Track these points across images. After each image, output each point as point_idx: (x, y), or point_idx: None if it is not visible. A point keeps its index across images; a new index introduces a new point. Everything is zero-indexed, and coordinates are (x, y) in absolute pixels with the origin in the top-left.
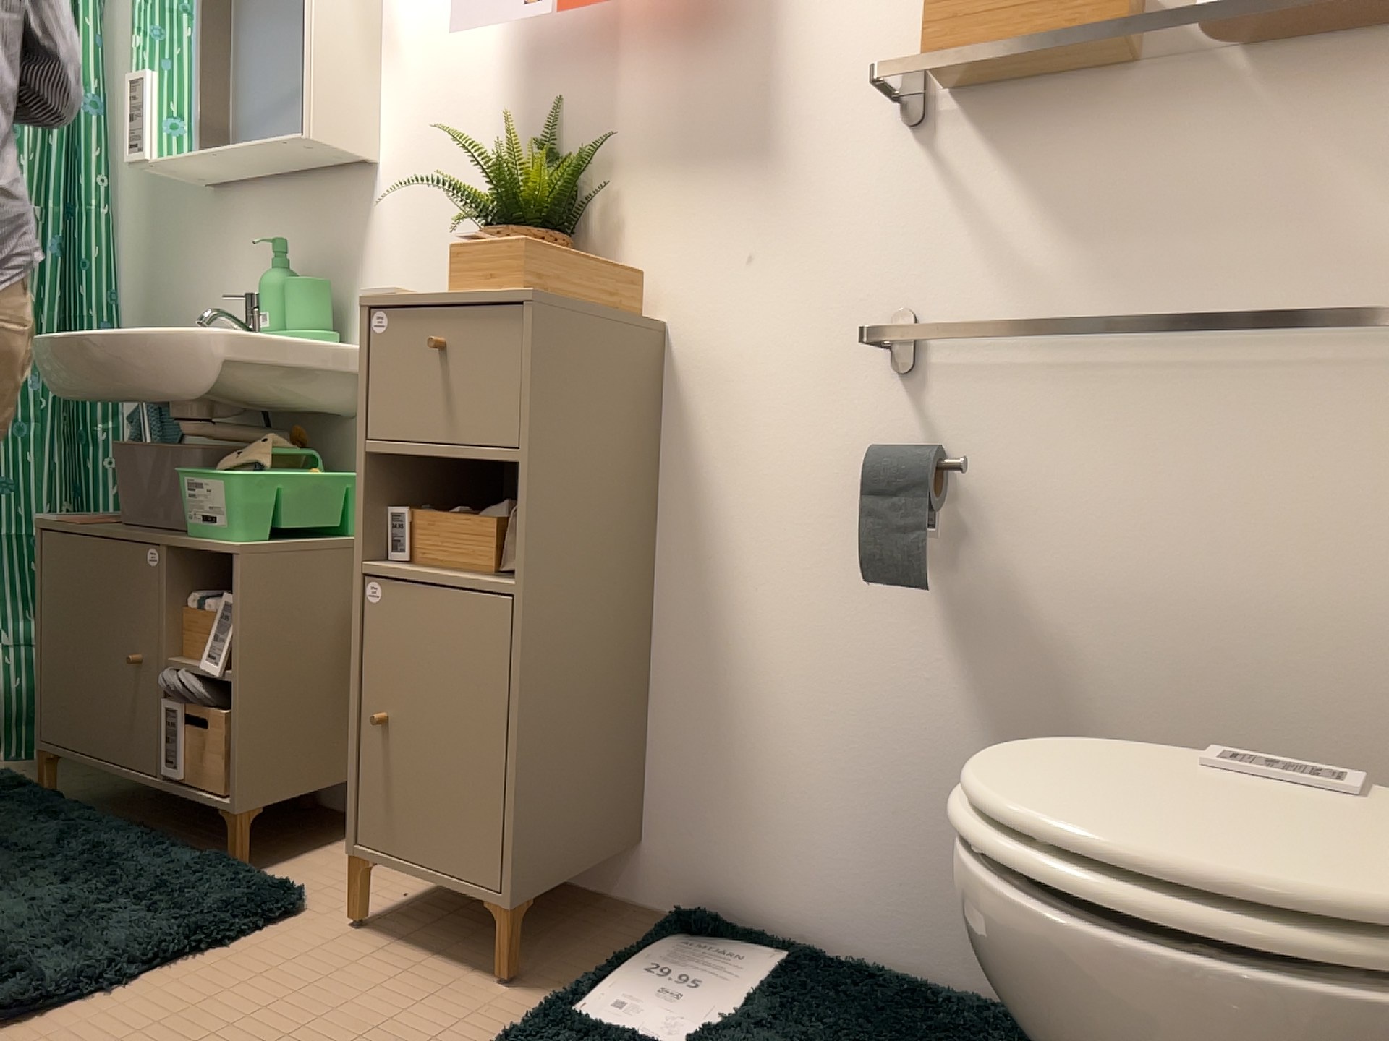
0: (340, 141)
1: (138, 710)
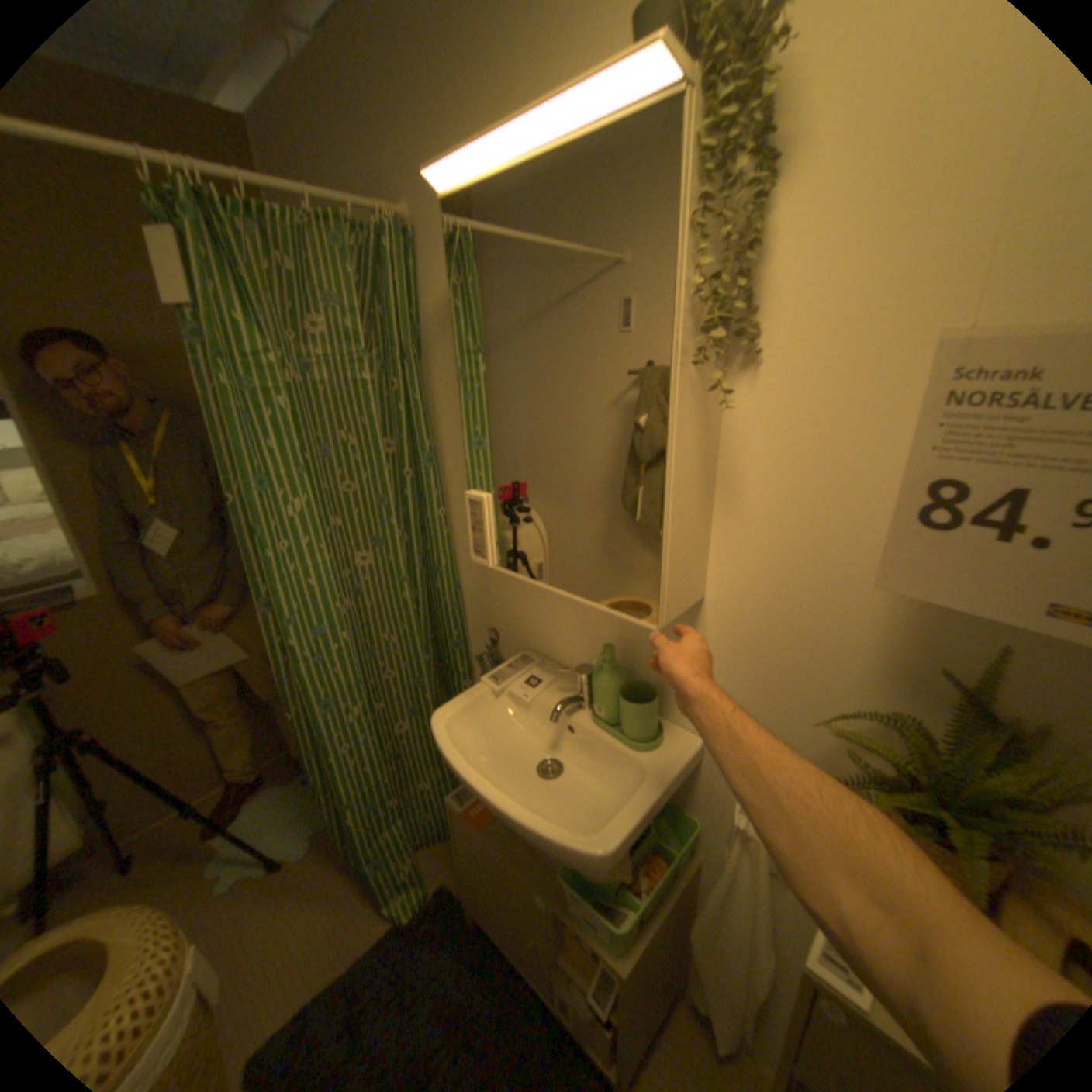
0: (682, 604)
1: (534, 963)
